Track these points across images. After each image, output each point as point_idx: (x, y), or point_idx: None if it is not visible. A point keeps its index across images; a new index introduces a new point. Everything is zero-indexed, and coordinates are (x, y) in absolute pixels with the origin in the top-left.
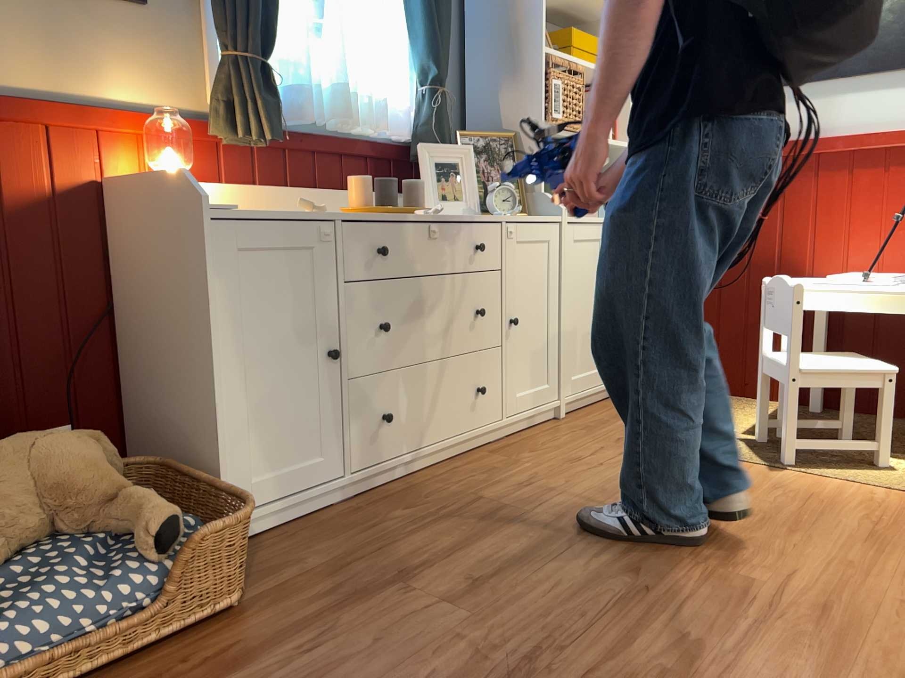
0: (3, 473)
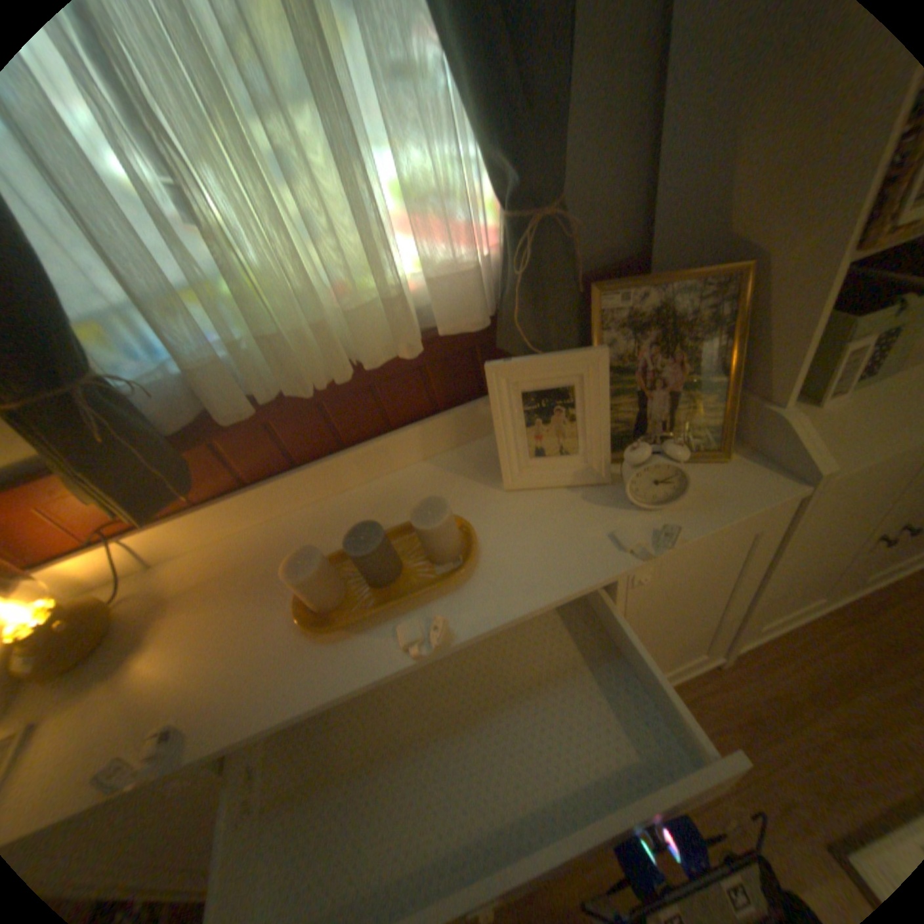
0: None
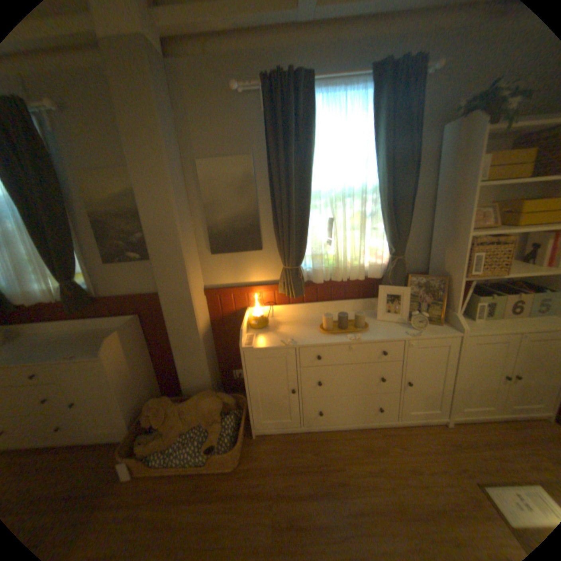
0: (192, 408)
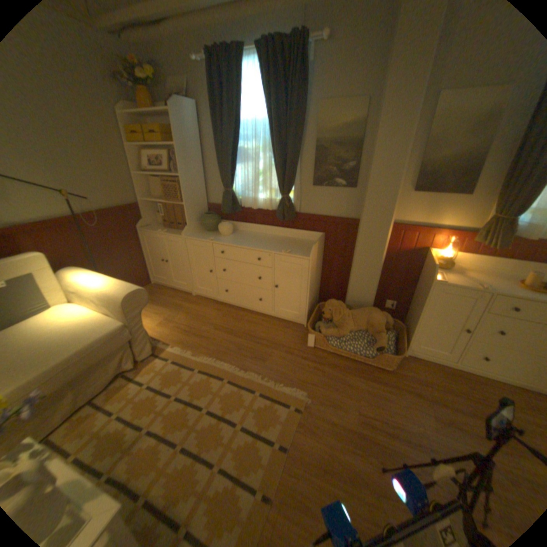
0: (363, 316)
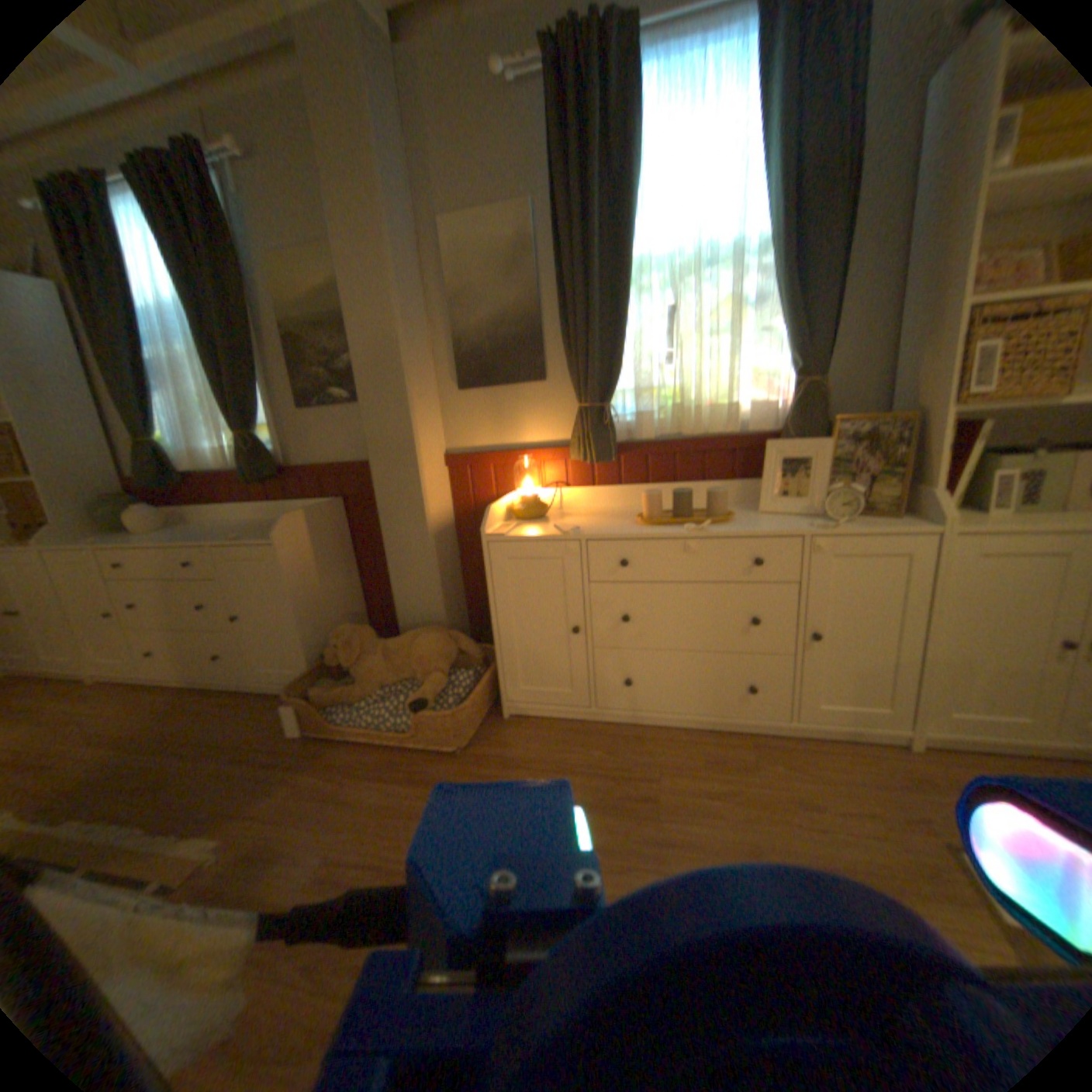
0: (406, 646)
